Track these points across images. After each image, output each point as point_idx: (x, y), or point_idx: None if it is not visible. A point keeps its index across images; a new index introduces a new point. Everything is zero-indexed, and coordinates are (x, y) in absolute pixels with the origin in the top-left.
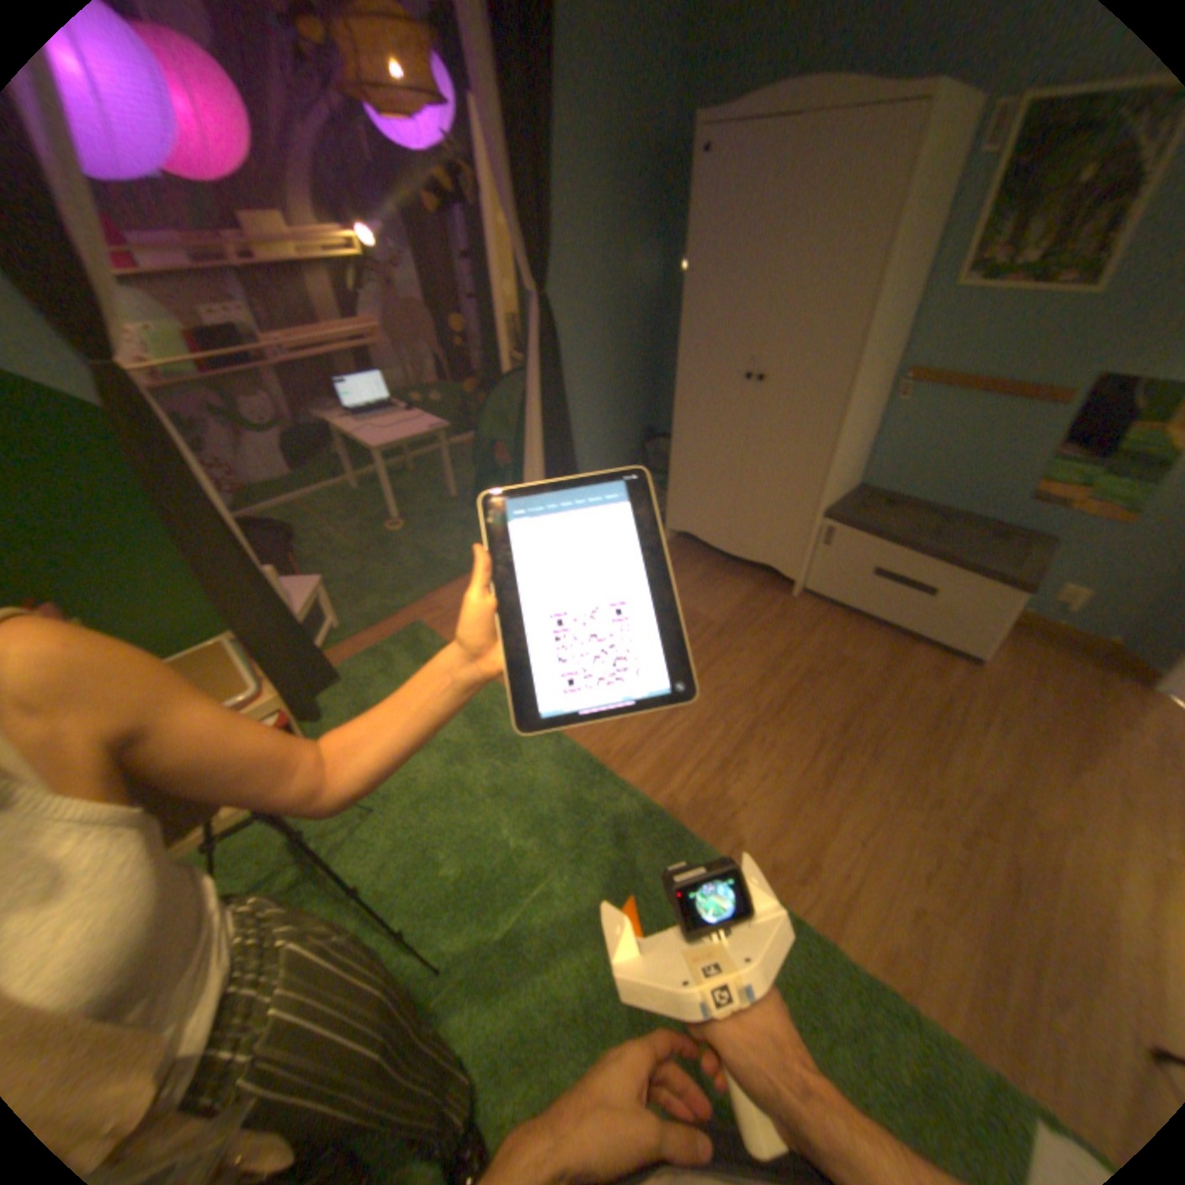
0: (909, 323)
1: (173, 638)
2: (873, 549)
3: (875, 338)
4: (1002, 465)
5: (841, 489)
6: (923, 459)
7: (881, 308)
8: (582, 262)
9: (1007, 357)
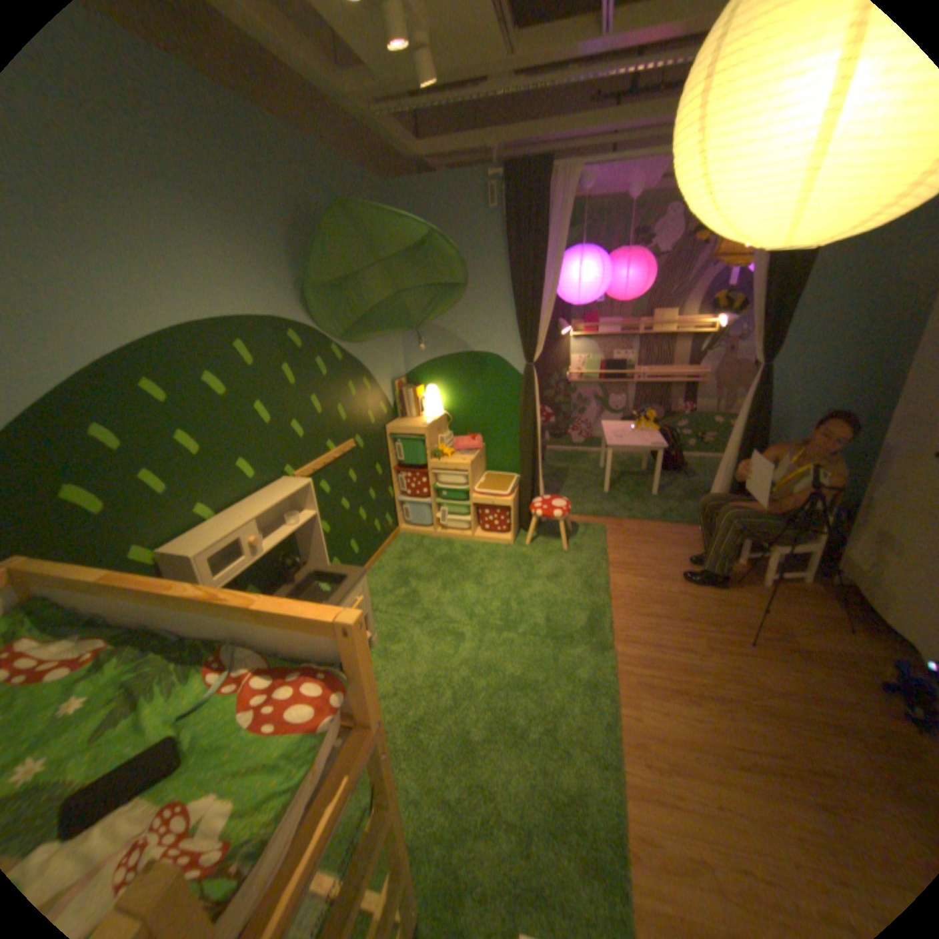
0: None
1: (503, 467)
2: None
3: None
4: None
5: None
6: None
7: None
8: (828, 348)
9: None
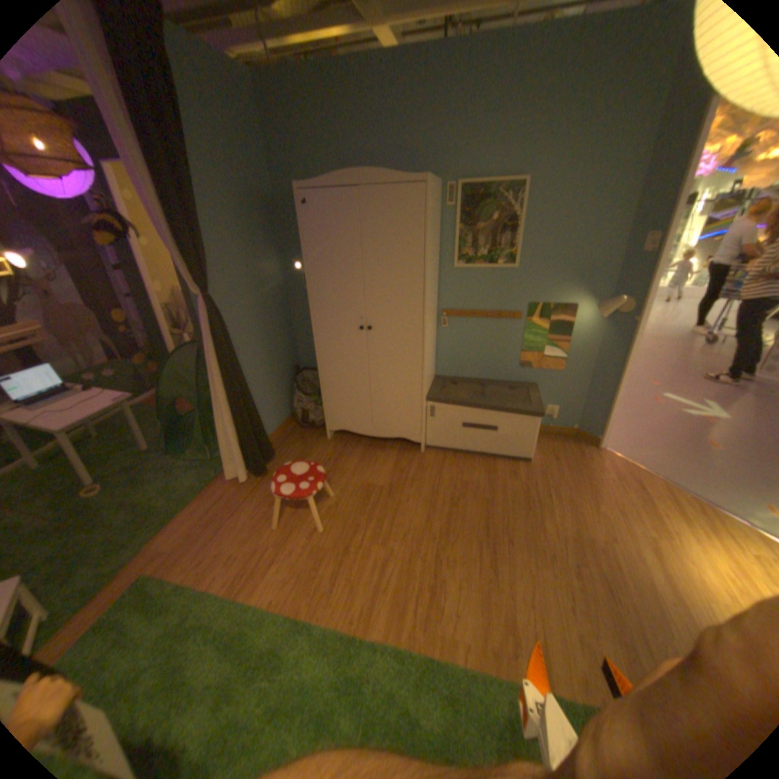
0: (436, 288)
1: None
2: (458, 413)
3: (428, 299)
4: (500, 352)
5: (429, 382)
6: (462, 356)
7: (427, 284)
8: (227, 270)
9: (486, 300)
